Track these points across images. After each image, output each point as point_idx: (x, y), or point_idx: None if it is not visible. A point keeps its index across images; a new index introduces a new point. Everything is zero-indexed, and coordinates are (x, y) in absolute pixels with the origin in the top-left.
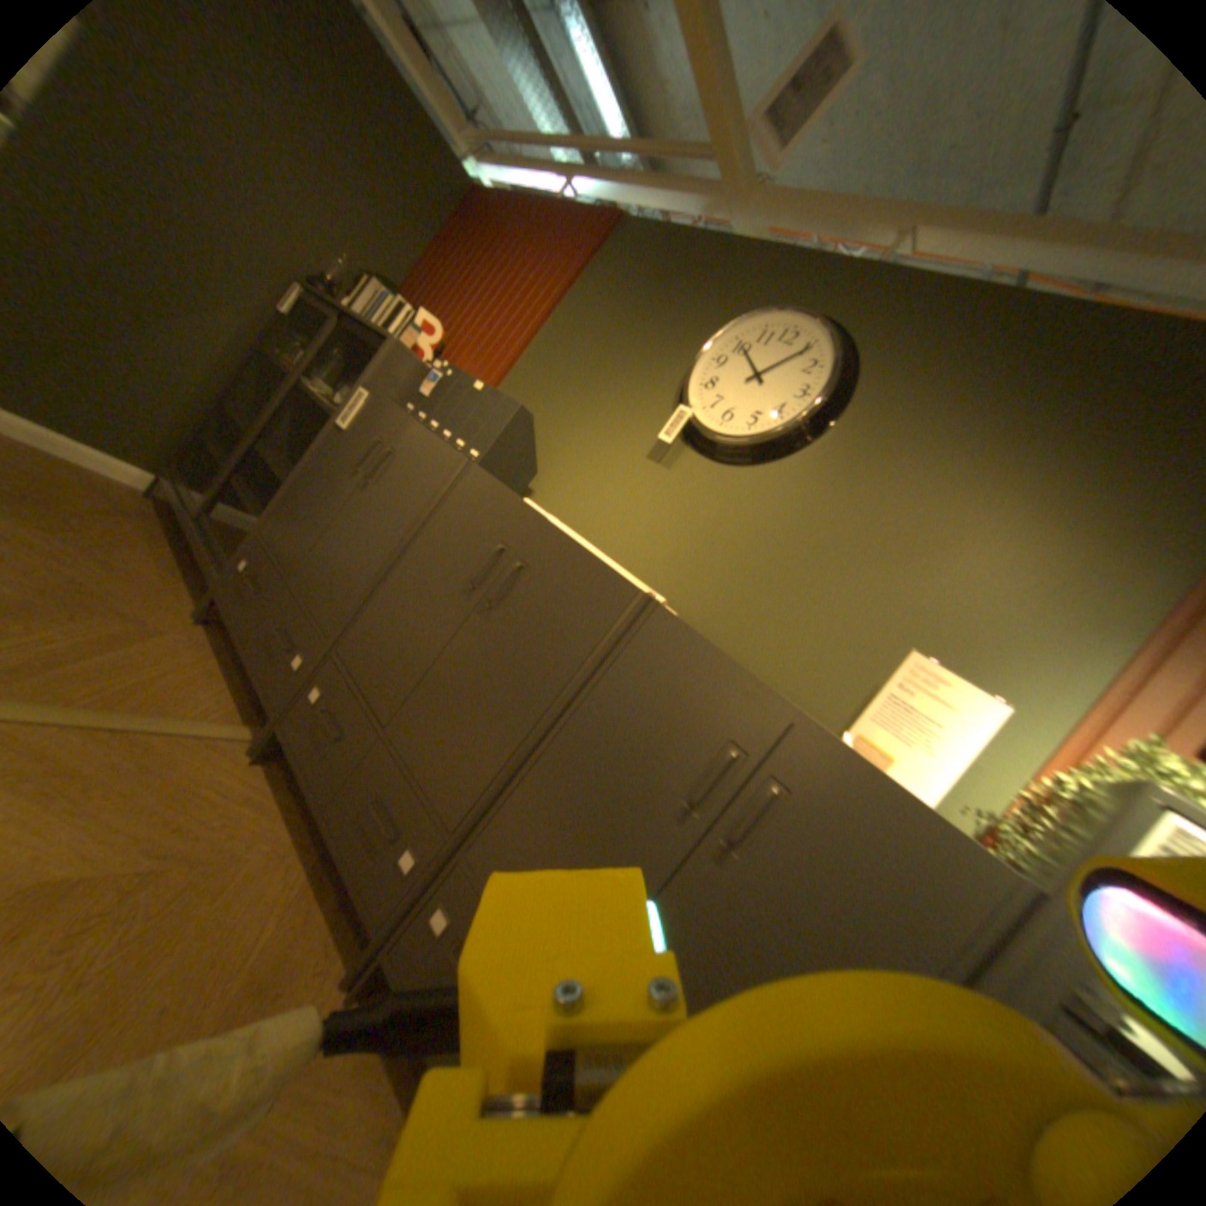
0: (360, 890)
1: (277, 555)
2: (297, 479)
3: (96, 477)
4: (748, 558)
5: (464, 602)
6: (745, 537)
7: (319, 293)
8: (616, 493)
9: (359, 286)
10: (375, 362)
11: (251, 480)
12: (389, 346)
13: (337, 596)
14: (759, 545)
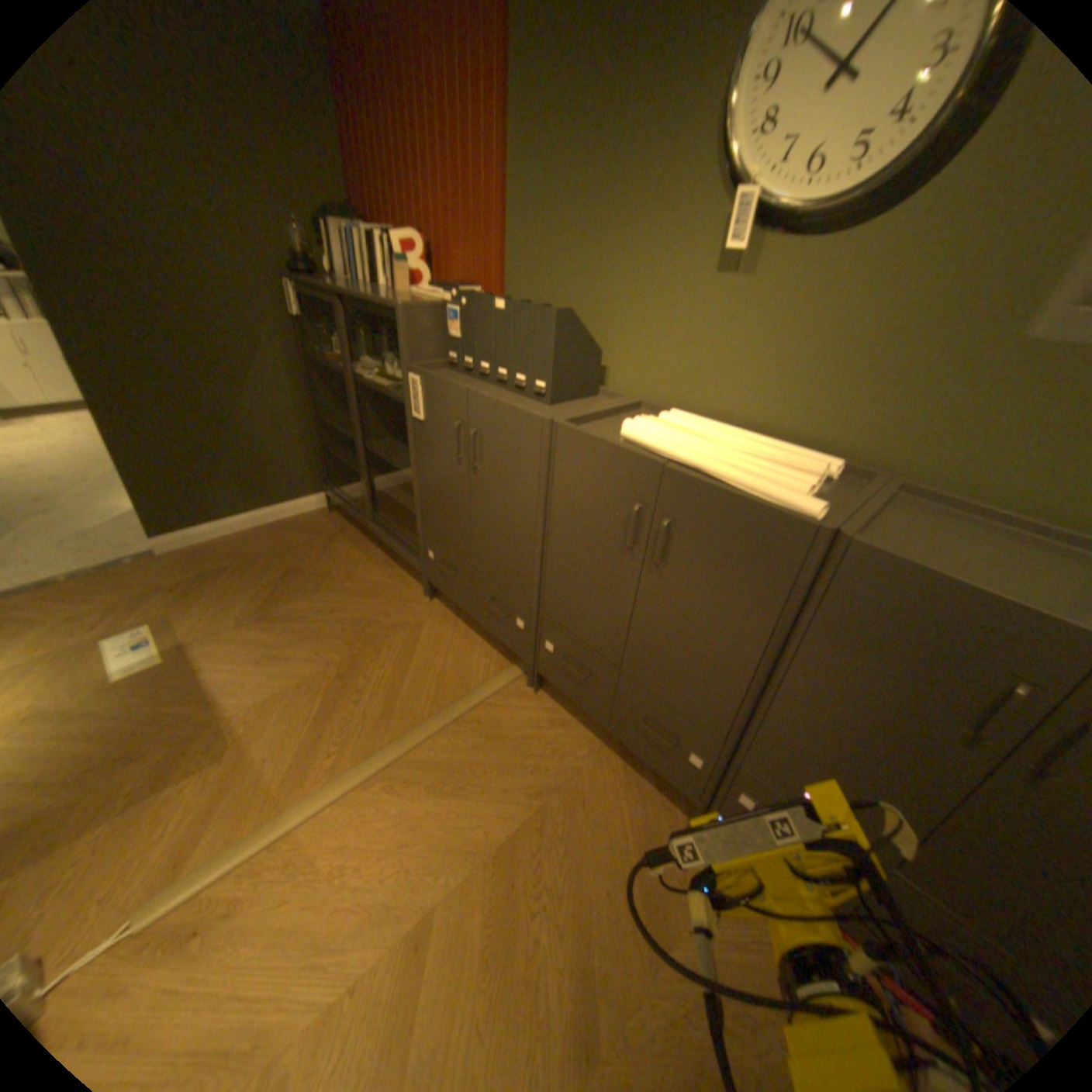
0: (668, 778)
1: (448, 543)
2: (419, 476)
3: (299, 520)
4: (917, 353)
5: (627, 563)
6: (902, 326)
7: (307, 277)
8: (700, 335)
9: (324, 237)
10: (402, 341)
11: (381, 470)
12: (400, 313)
13: (515, 570)
14: (928, 330)
